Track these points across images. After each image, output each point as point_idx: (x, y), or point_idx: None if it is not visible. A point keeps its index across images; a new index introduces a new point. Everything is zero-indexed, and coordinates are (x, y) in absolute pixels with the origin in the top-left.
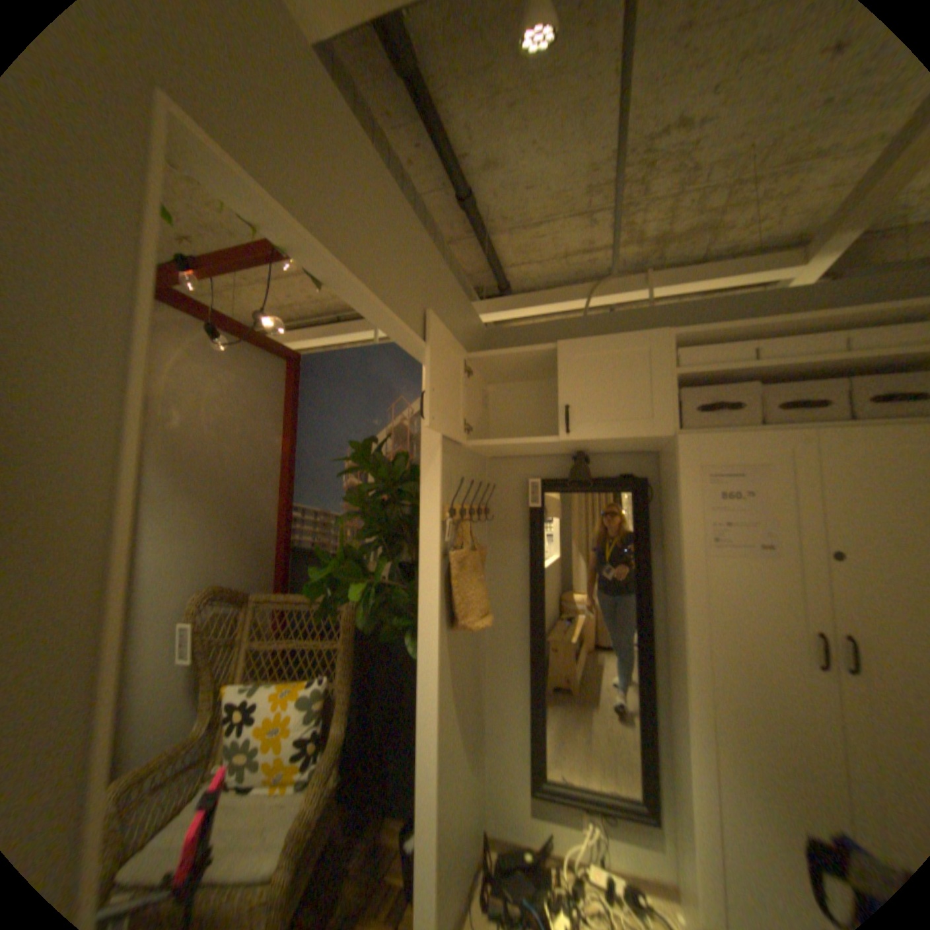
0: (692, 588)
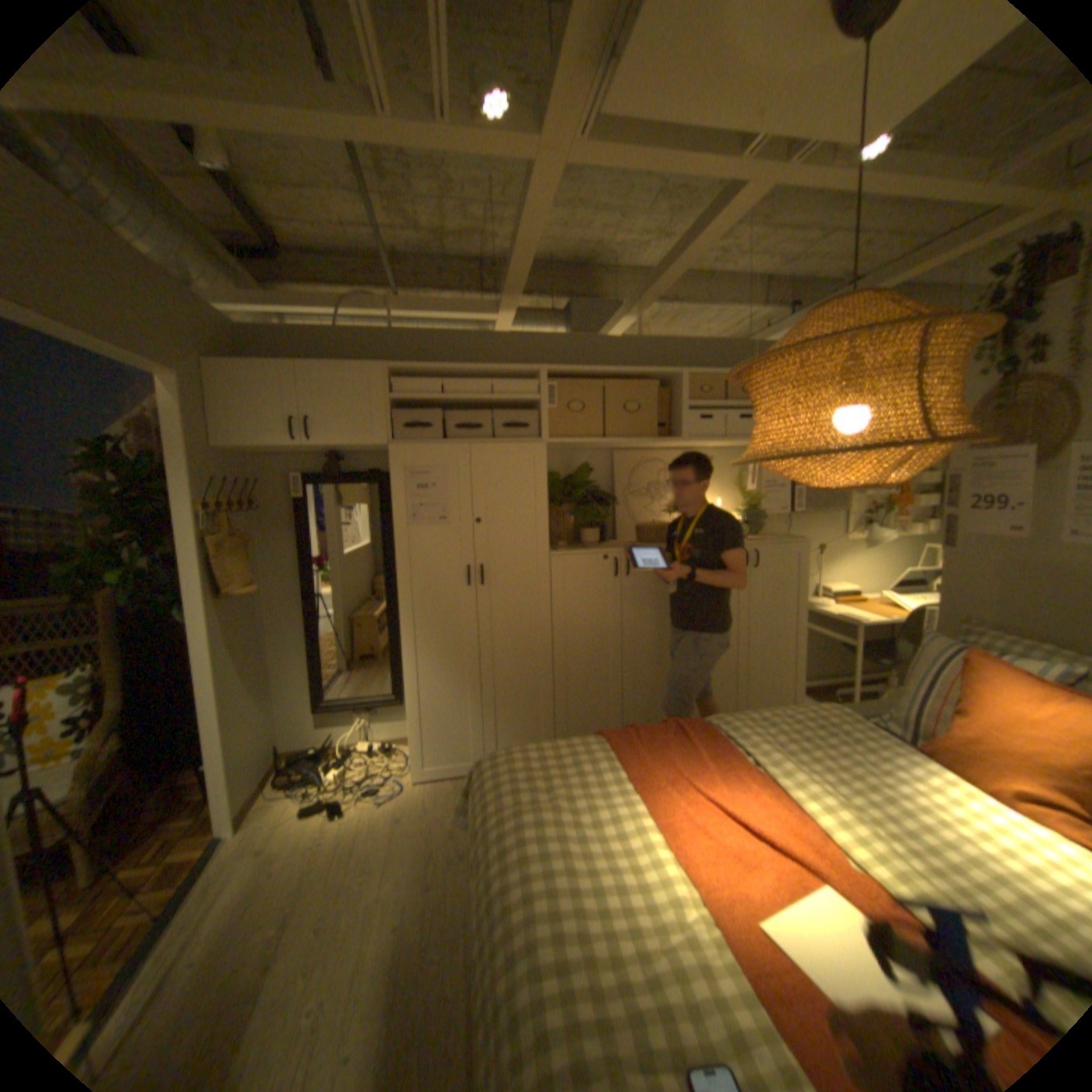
0: (400, 548)
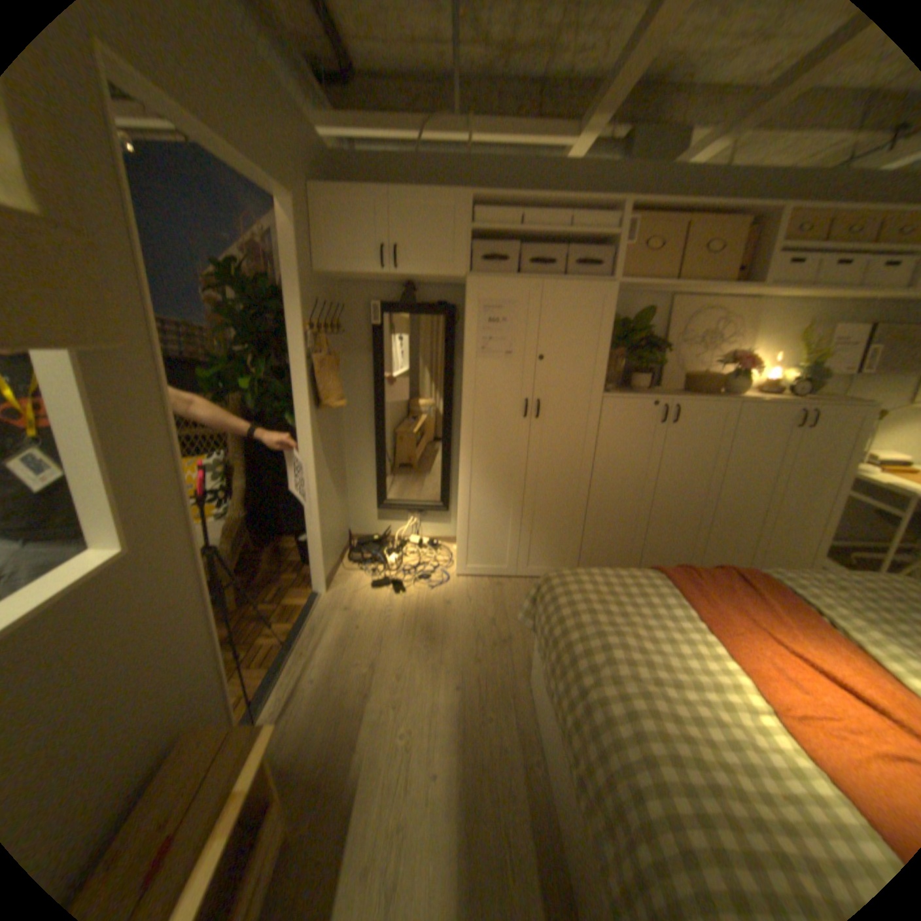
0: (468, 377)
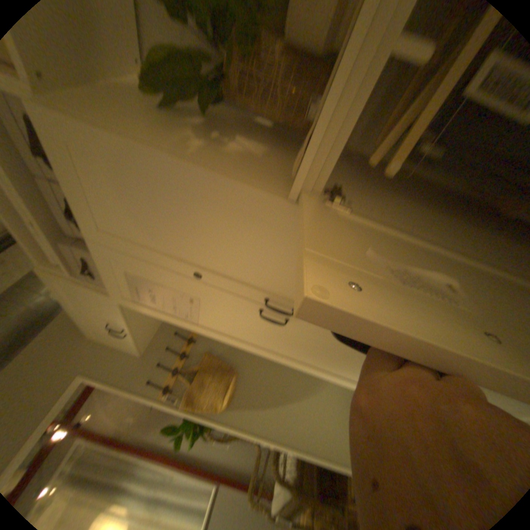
0: (218, 337)
